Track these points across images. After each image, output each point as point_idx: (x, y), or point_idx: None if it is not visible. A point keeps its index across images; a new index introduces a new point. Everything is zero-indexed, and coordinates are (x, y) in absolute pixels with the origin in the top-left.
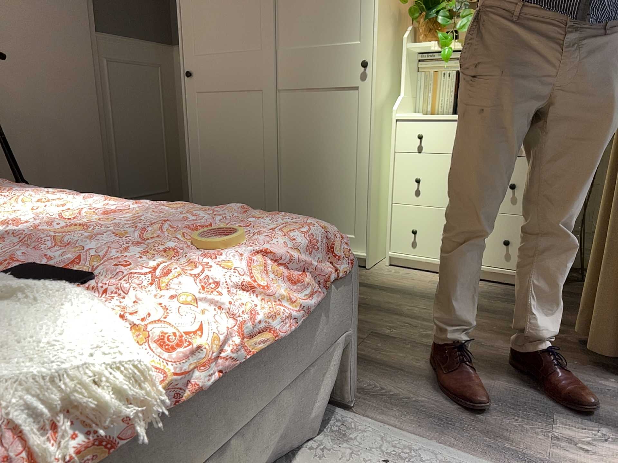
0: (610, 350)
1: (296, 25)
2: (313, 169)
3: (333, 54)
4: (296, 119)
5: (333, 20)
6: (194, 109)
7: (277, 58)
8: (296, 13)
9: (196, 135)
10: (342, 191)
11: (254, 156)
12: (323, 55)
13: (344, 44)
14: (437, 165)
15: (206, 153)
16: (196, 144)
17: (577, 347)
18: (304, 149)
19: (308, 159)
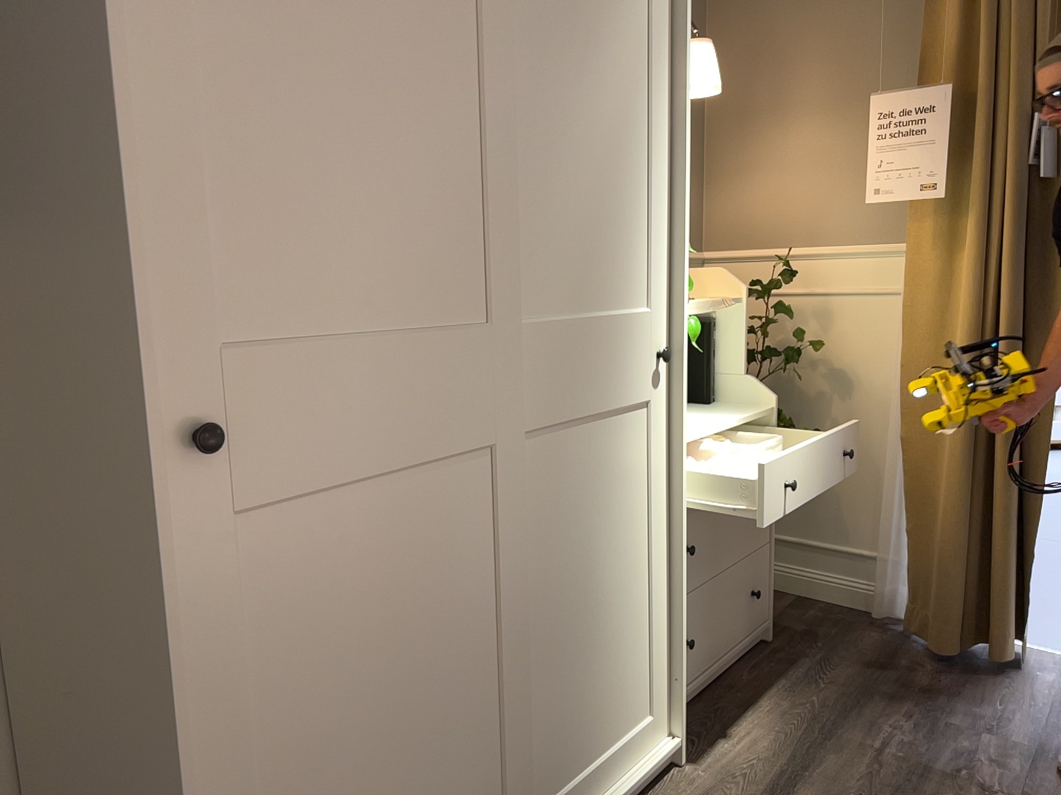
0: (946, 652)
1: (548, 254)
2: (585, 615)
3: (617, 333)
4: (551, 503)
5: (613, 257)
6: (221, 589)
7: (517, 344)
8: (548, 226)
9: (230, 710)
10: (631, 633)
11: (469, 661)
12: (602, 335)
13: (632, 310)
14: (702, 513)
15: (281, 761)
16: (233, 750)
17: (948, 666)
18: (568, 574)
19: (576, 595)
